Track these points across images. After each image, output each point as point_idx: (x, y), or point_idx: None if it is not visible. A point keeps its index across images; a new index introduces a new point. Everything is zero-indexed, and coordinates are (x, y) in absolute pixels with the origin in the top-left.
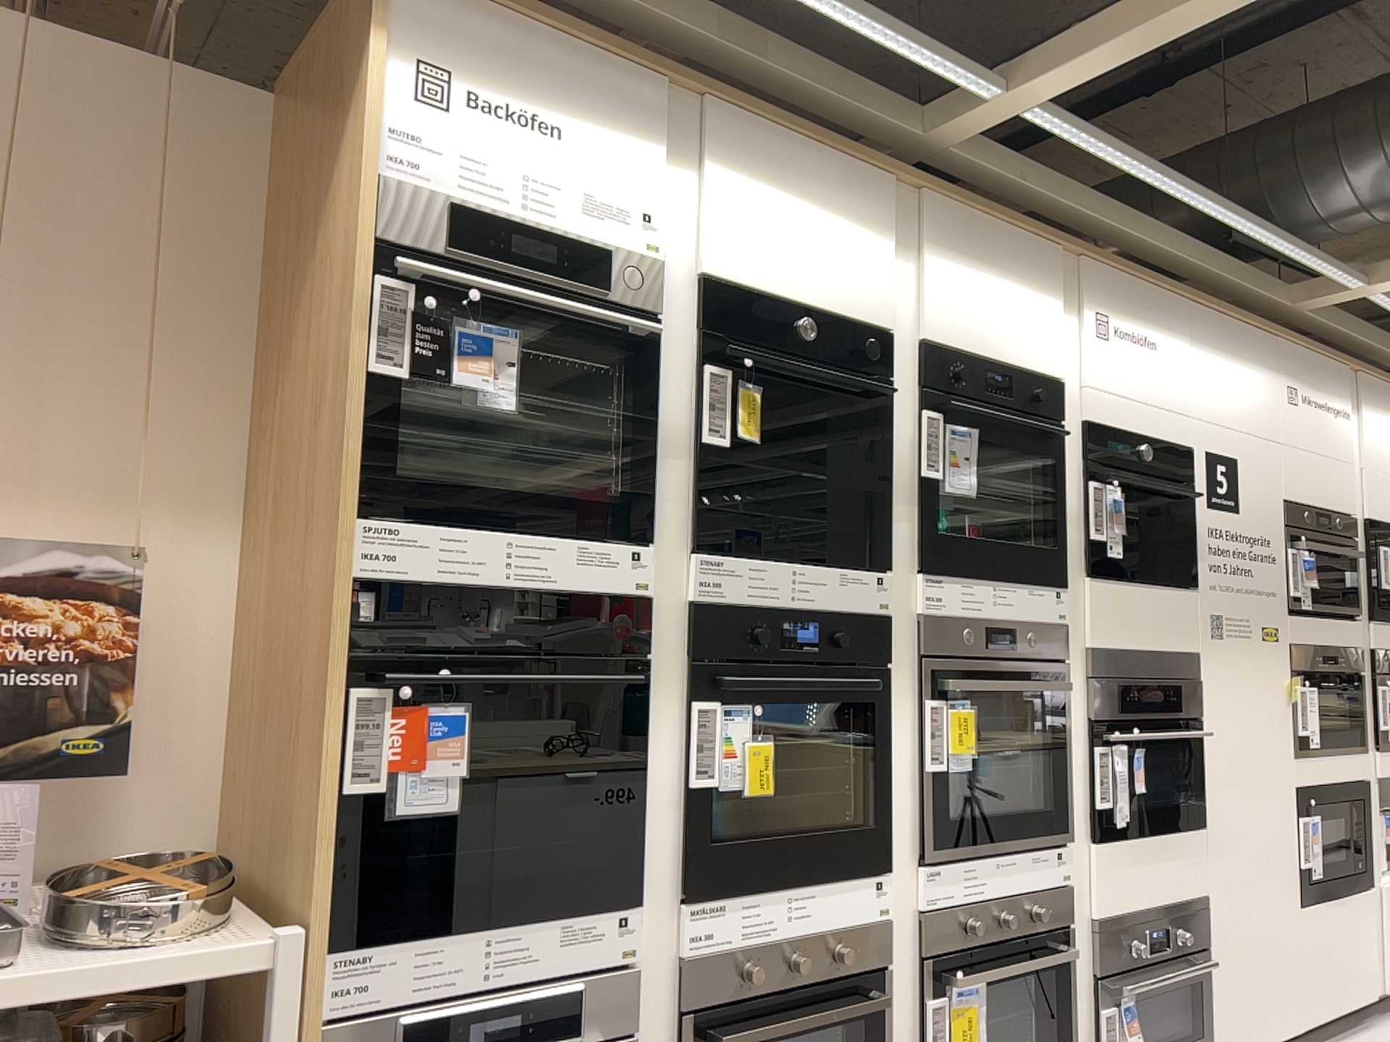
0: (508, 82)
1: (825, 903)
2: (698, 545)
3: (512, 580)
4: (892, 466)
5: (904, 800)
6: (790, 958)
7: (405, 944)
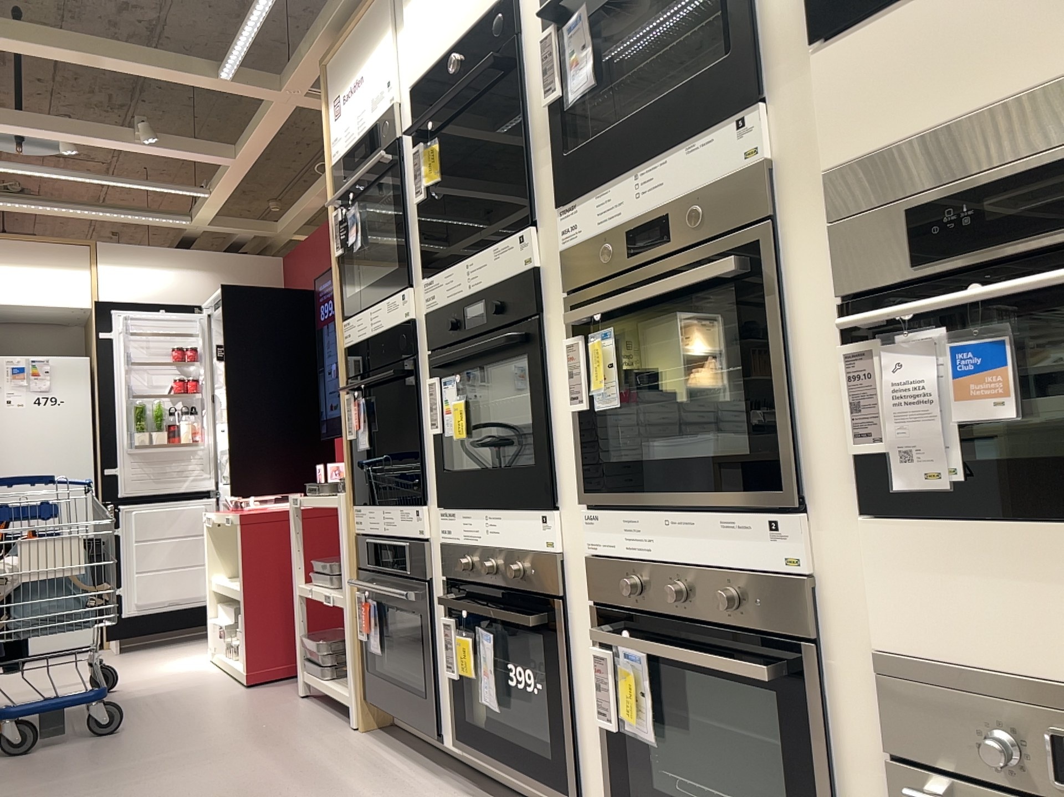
0: (348, 76)
1: (507, 527)
2: (427, 273)
3: (371, 330)
4: (530, 118)
5: (569, 443)
6: (486, 563)
7: (366, 507)
